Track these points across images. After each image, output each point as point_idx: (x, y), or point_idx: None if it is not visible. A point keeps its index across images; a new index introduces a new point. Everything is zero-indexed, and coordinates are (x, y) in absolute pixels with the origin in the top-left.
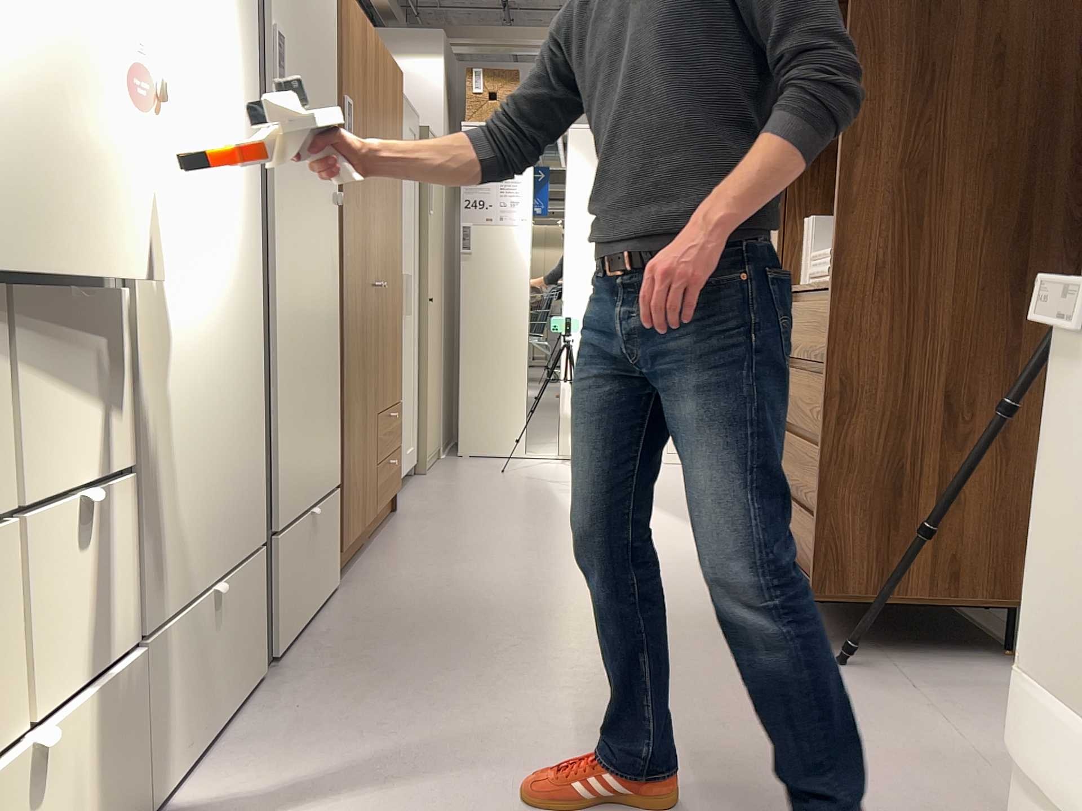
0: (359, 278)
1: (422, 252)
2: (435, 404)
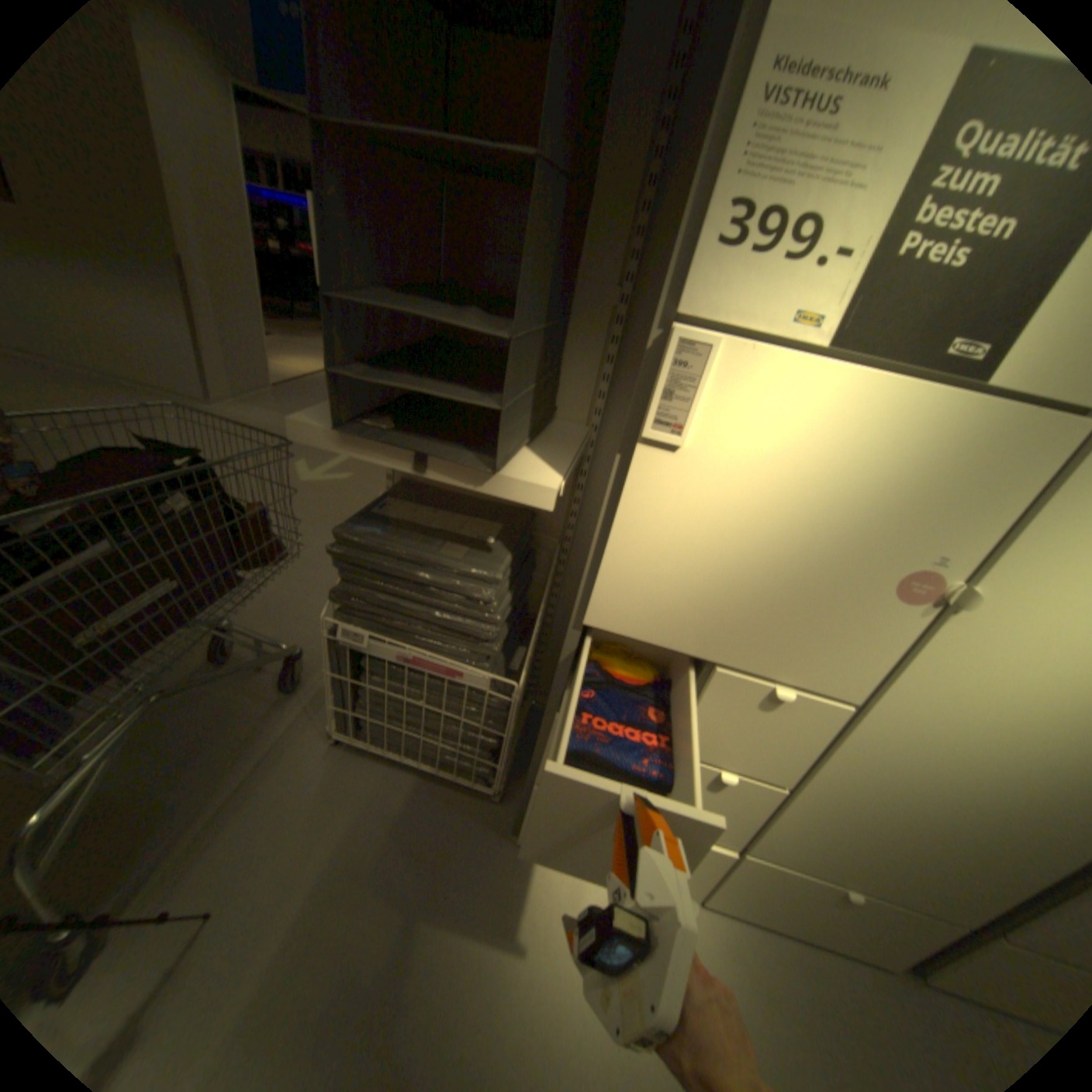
0: None
1: None
2: None
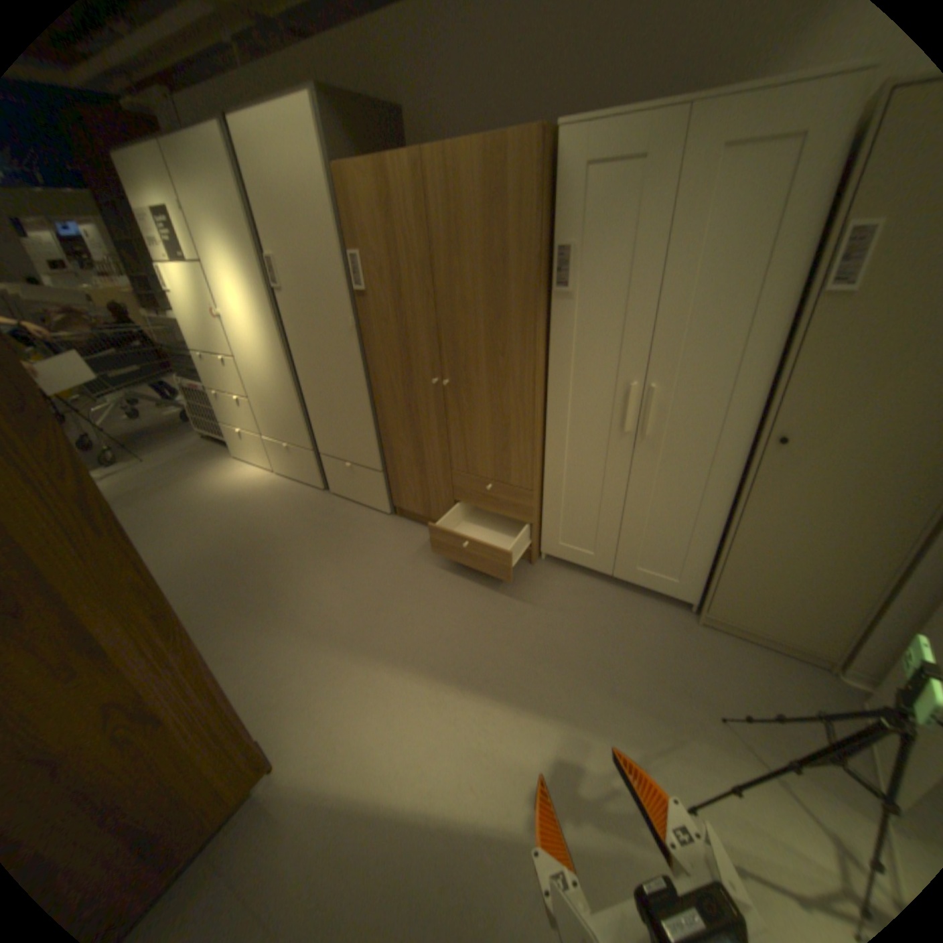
0: (400, 373)
1: (785, 360)
2: (810, 595)
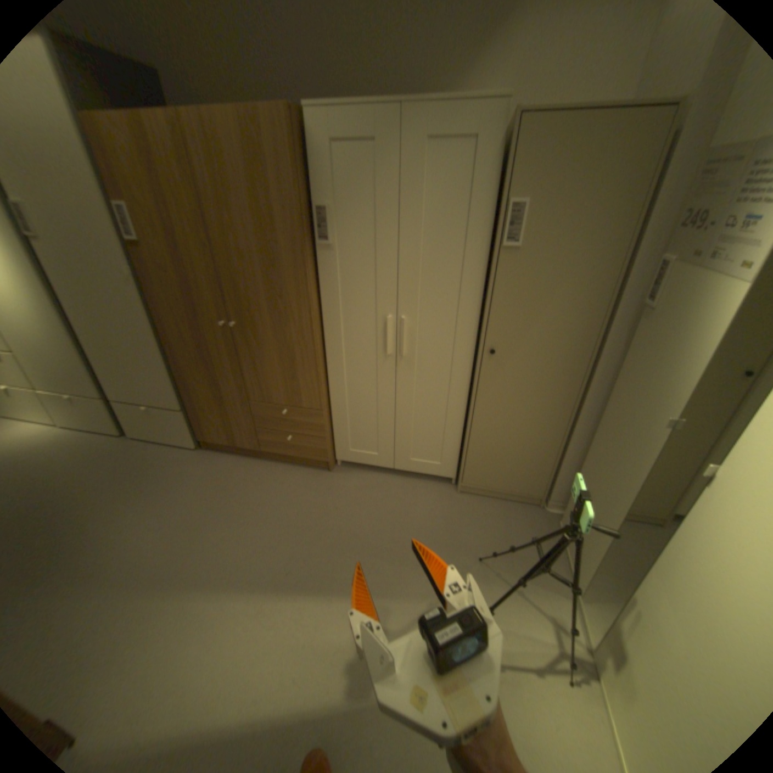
0: (185, 317)
1: (486, 295)
2: (521, 456)
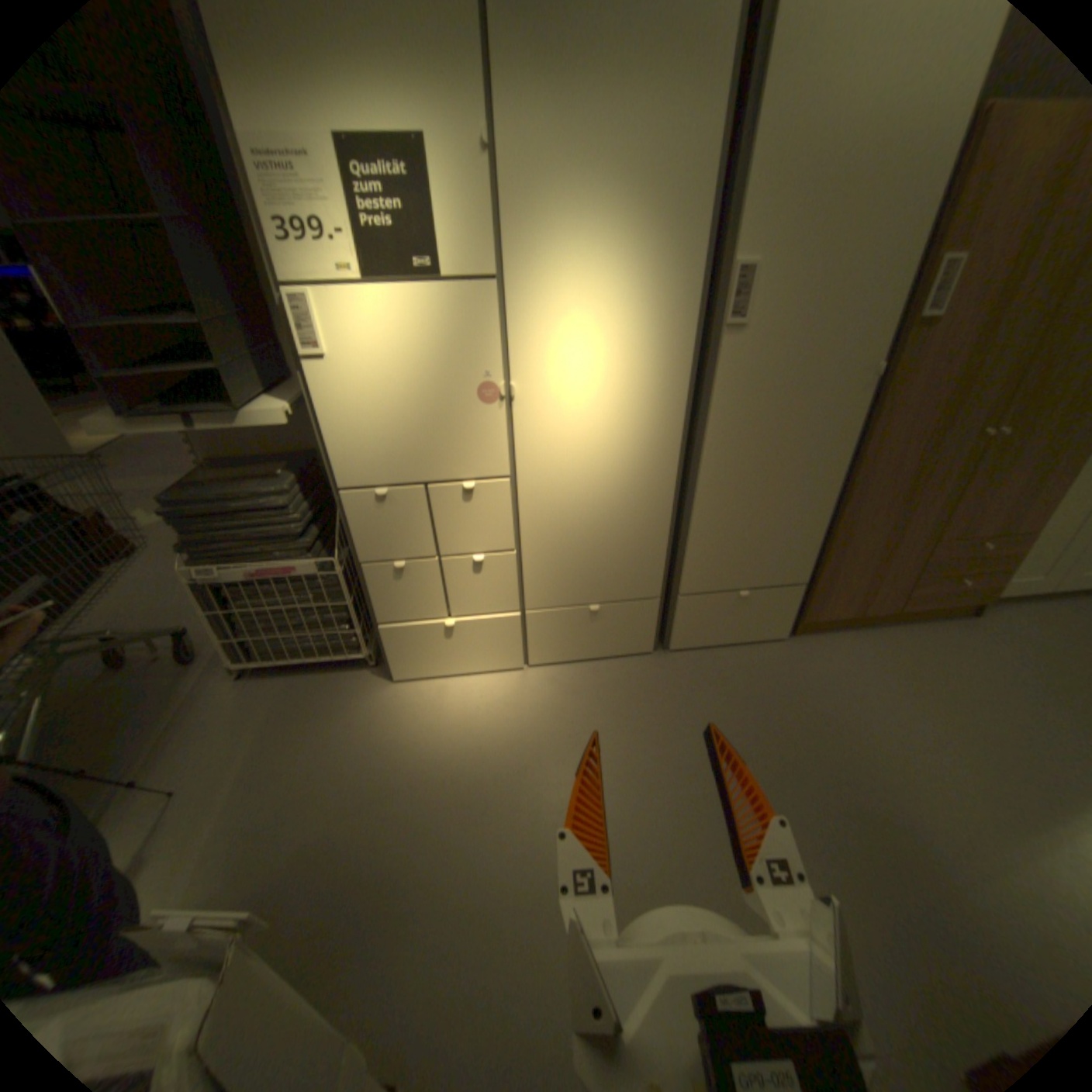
0: (930, 432)
1: None
2: None
